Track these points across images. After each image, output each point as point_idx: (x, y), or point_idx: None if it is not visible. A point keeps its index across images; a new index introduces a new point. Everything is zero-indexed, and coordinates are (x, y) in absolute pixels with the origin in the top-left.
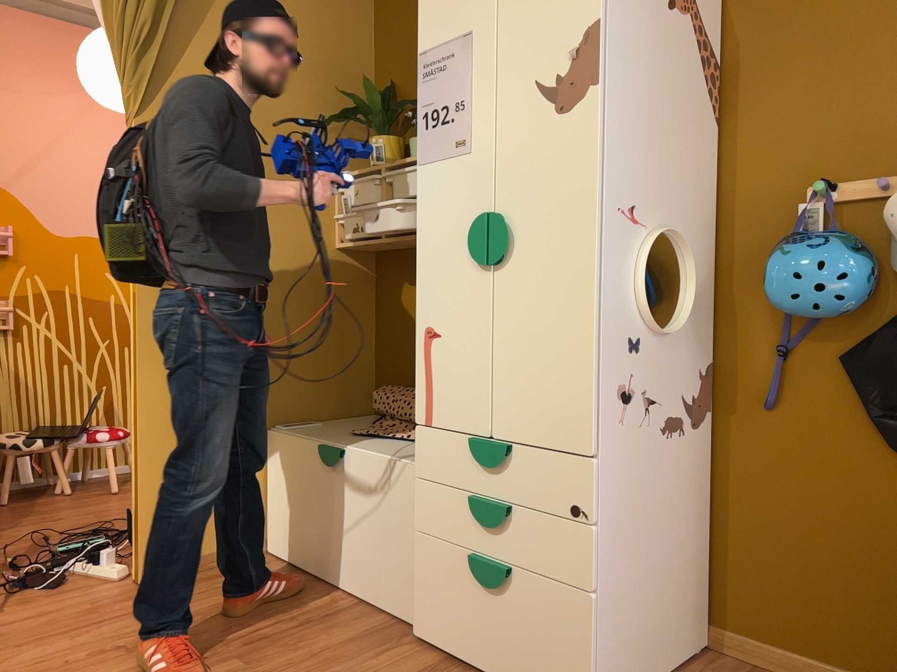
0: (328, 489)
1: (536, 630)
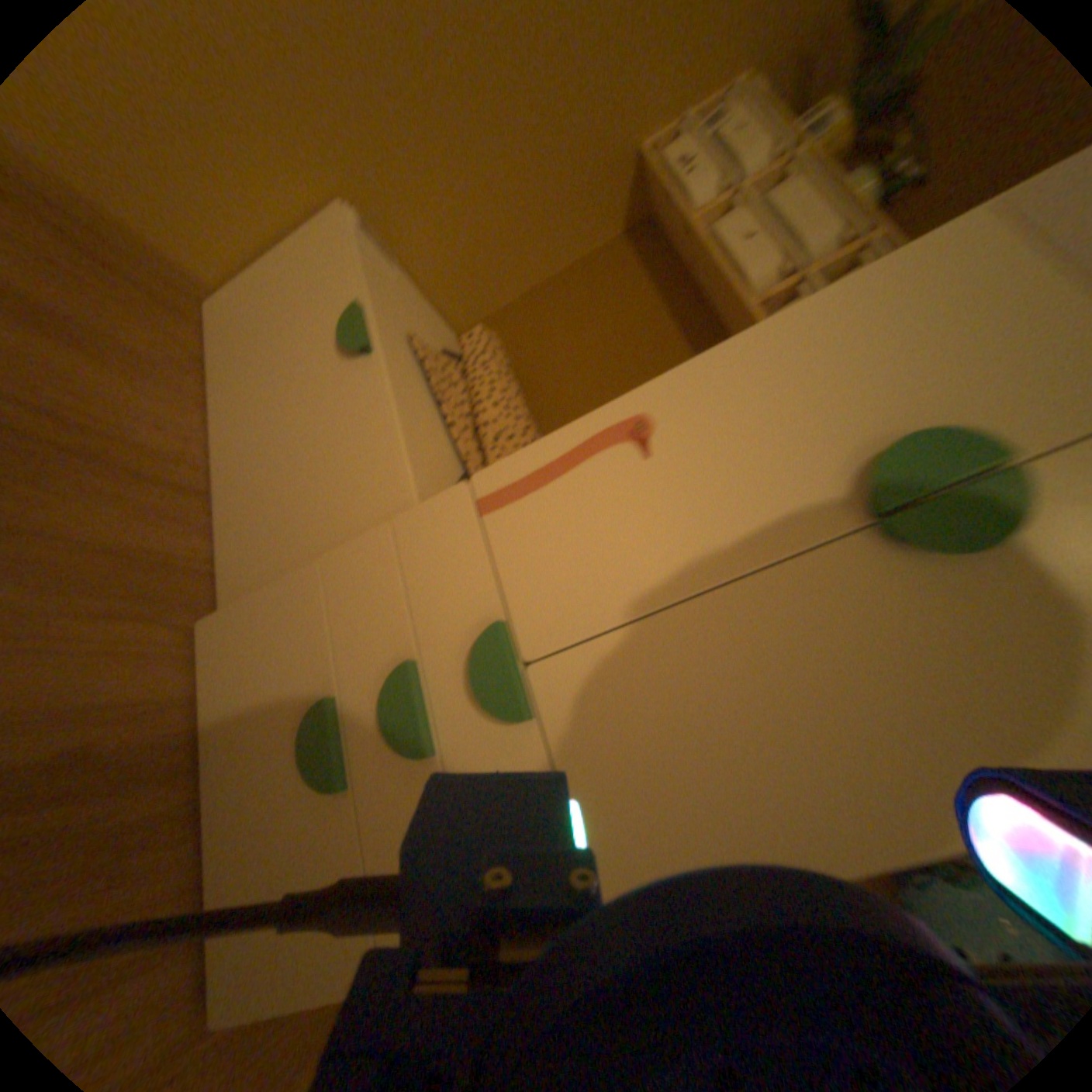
0: (310, 364)
1: (285, 876)
